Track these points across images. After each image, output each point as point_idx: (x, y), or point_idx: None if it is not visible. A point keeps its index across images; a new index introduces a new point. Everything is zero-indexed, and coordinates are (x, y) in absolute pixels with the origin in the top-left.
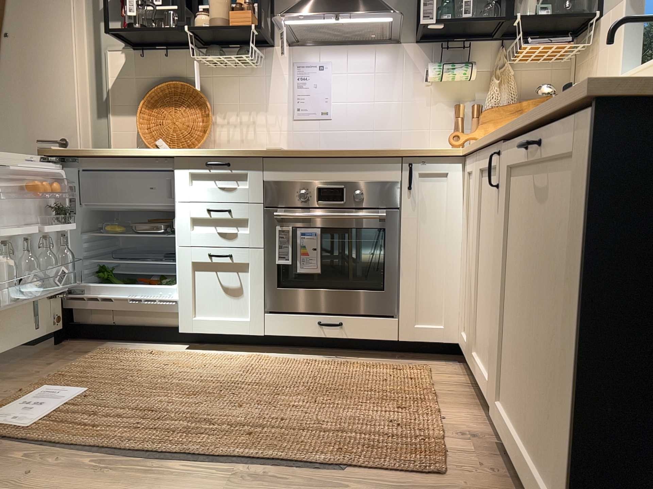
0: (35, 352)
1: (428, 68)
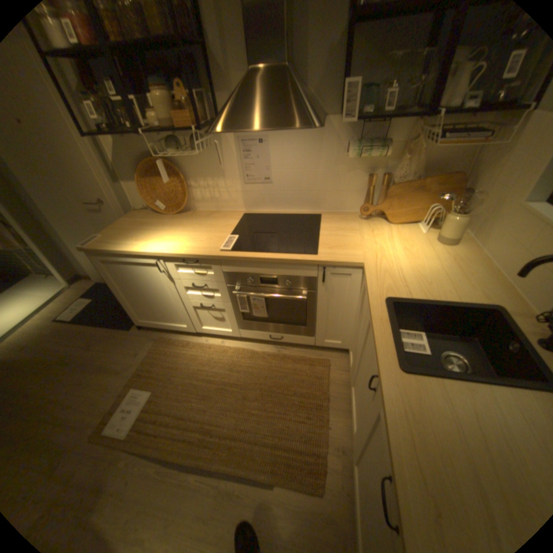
0: (129, 338)
1: (350, 143)
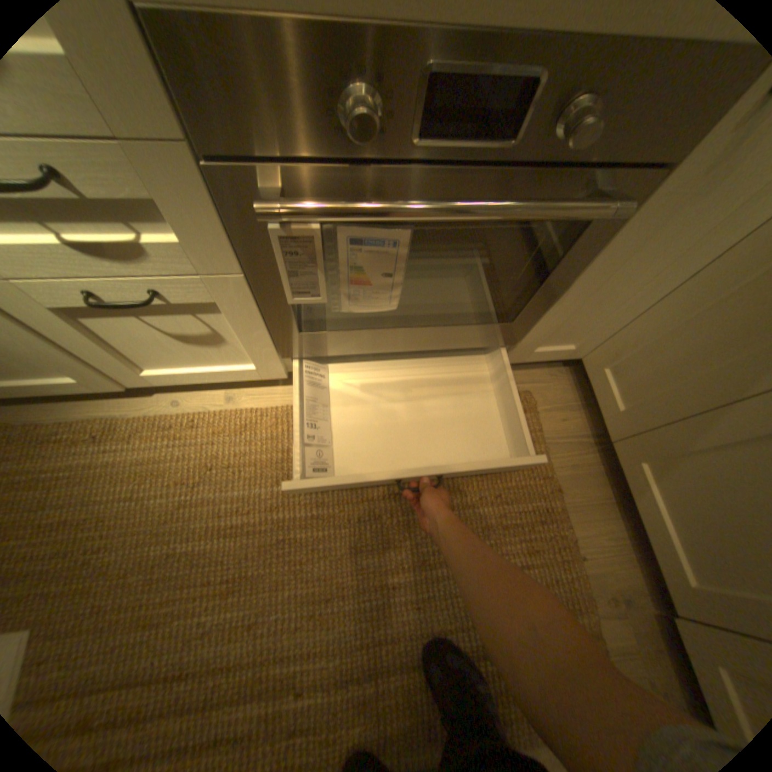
0: None
1: None
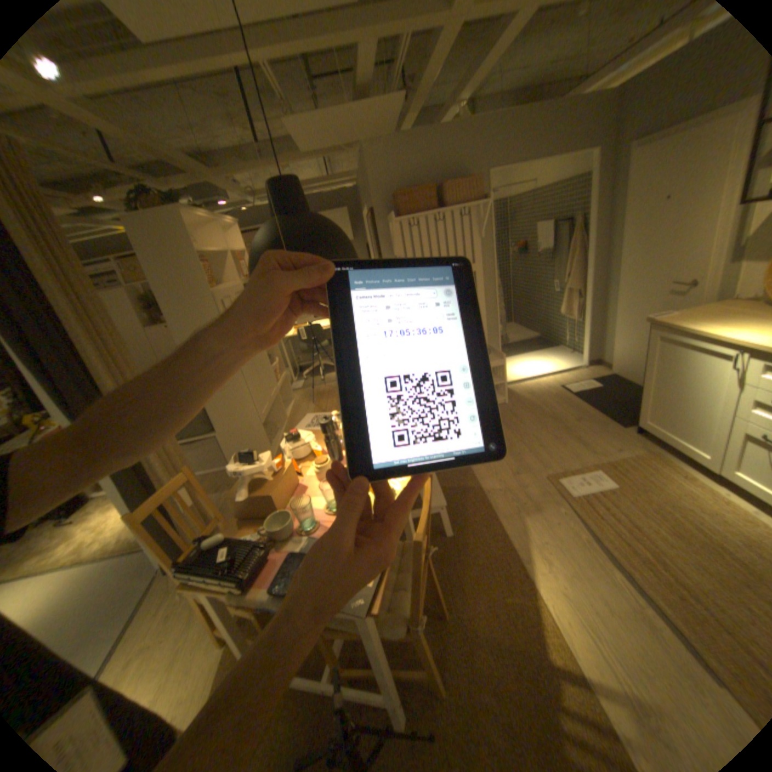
0: (623, 434)
1: None
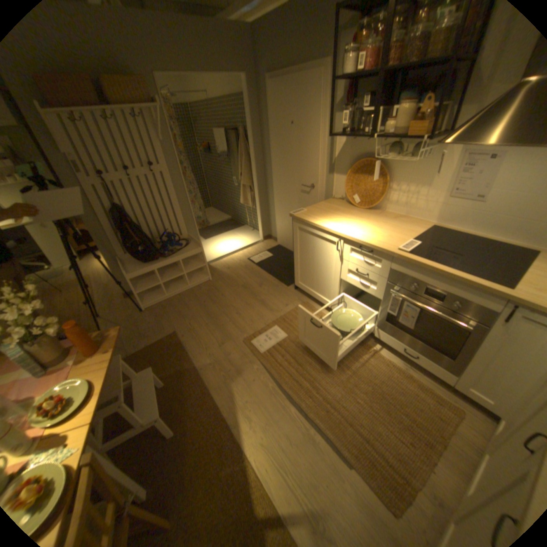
0: (287, 291)
1: None
